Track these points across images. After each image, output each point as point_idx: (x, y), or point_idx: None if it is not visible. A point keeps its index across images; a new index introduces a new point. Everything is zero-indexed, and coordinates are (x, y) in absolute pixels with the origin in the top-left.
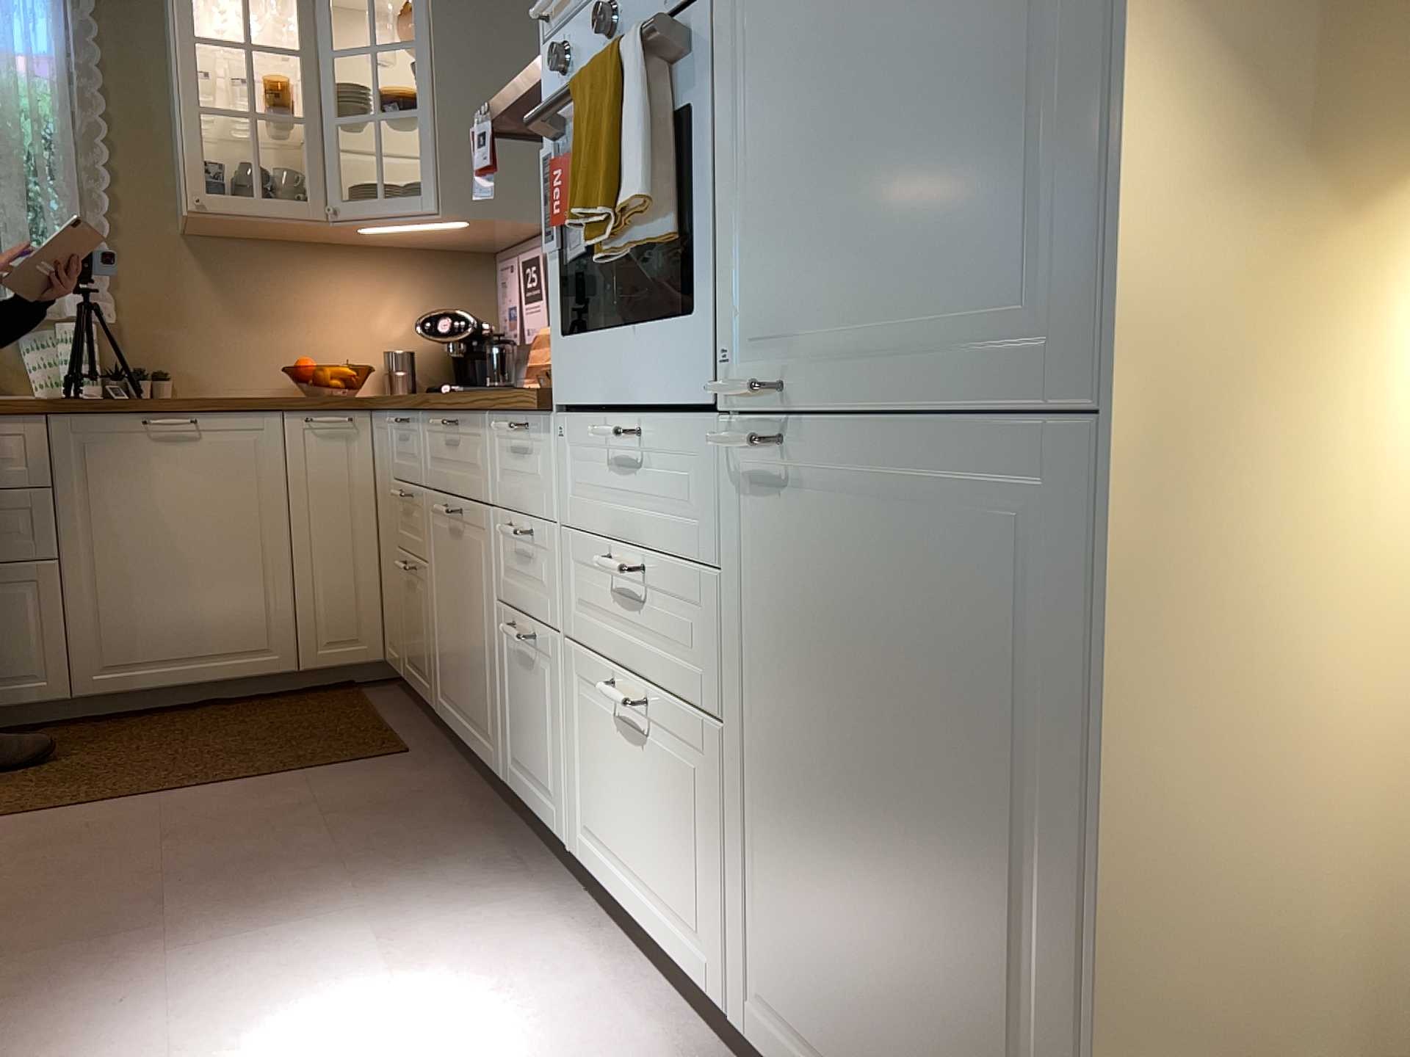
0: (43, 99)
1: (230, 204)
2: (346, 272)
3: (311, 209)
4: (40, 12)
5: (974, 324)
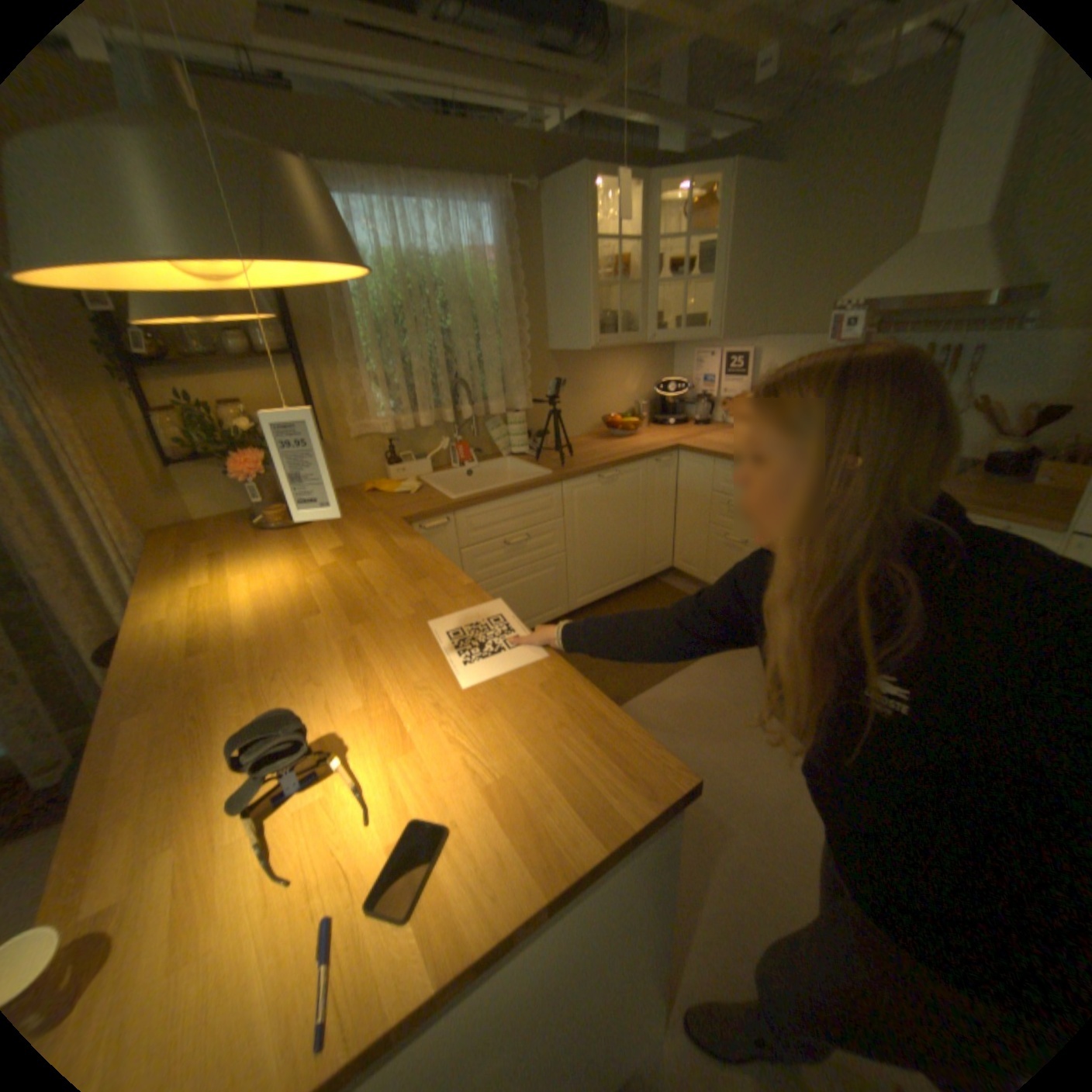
0: (491, 280)
1: (607, 342)
2: (614, 362)
3: (639, 338)
4: (486, 220)
5: None
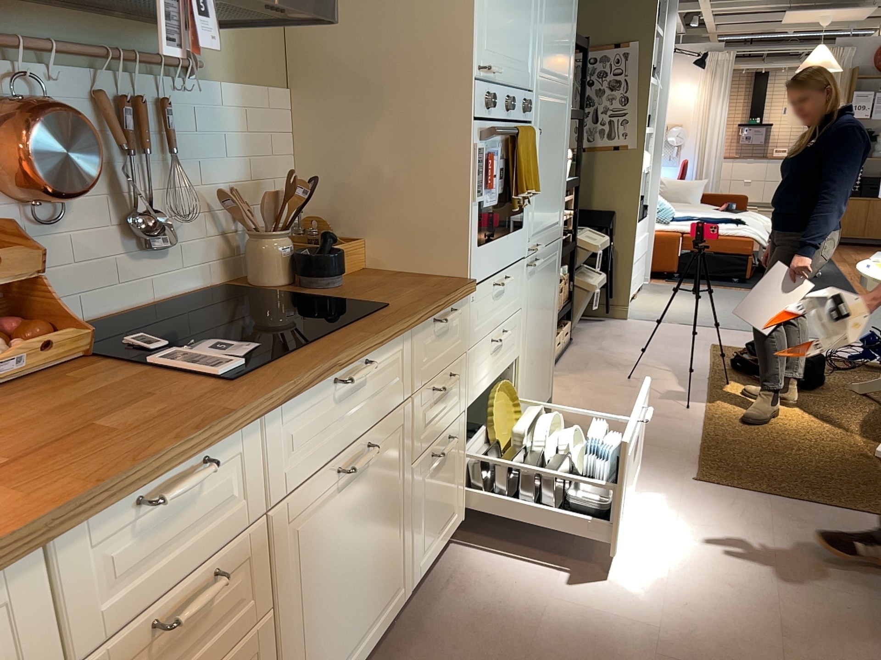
0: None
1: None
2: None
3: None
4: None
5: (554, 223)
